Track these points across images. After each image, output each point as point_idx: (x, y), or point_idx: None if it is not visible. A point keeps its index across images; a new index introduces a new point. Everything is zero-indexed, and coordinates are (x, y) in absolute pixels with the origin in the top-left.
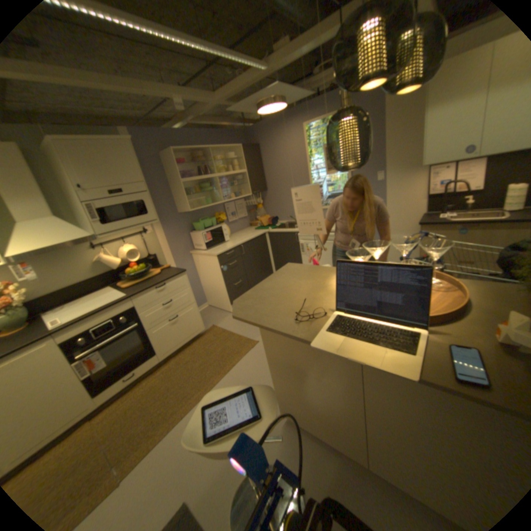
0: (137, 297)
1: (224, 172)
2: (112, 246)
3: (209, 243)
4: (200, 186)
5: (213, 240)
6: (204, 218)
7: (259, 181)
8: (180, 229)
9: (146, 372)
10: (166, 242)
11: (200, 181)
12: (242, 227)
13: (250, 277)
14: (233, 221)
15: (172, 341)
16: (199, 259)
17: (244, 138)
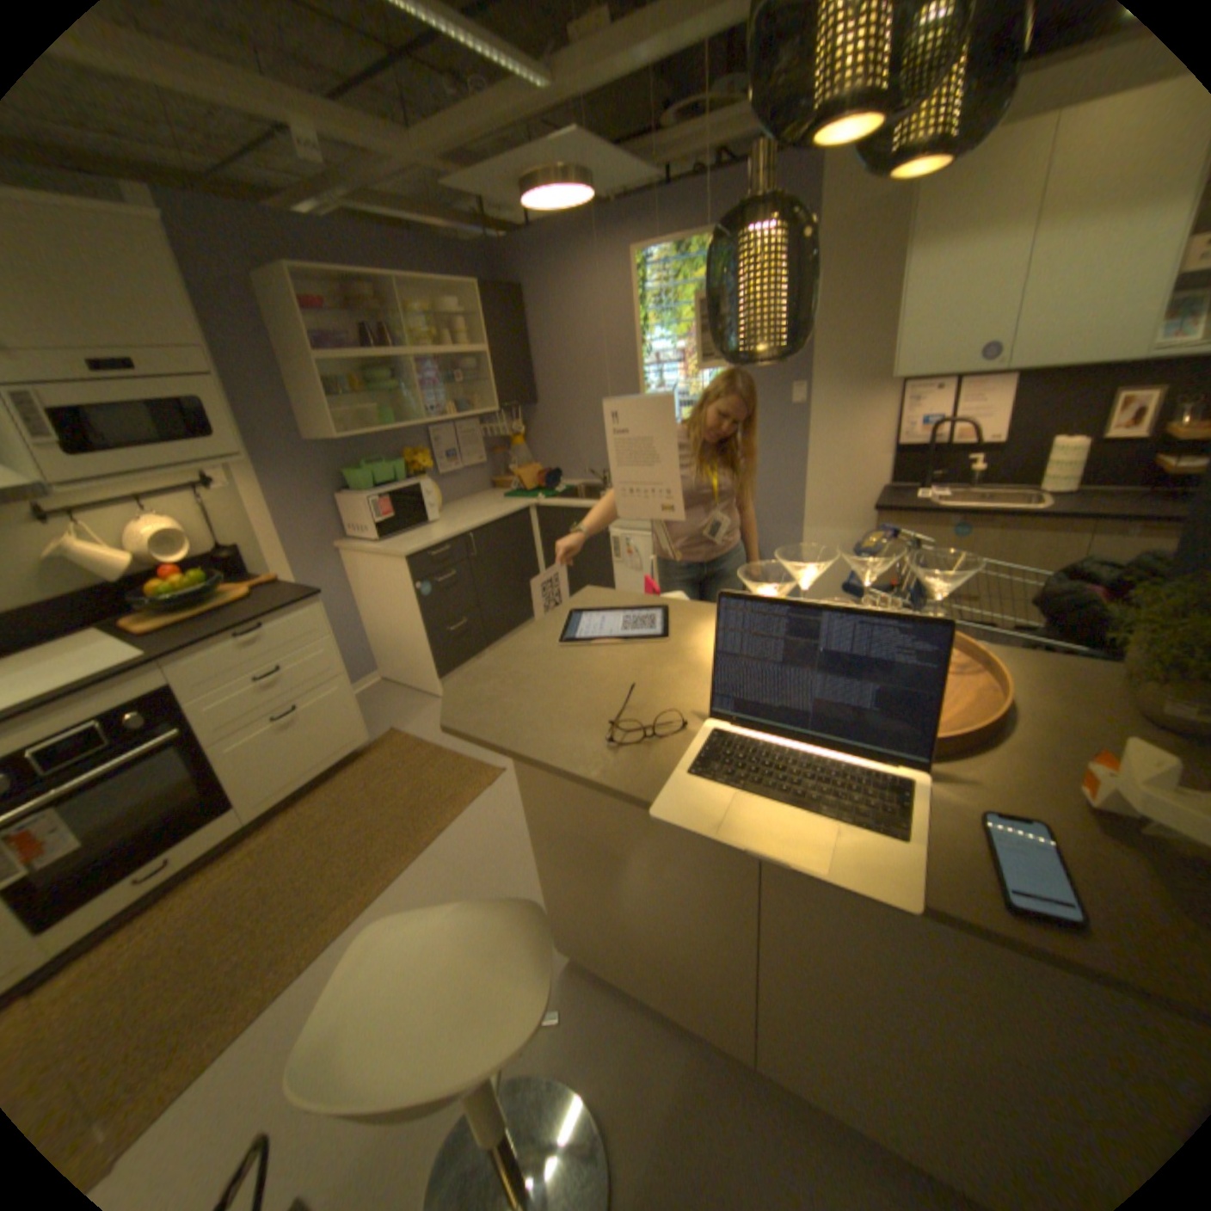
0: (182, 657)
1: (433, 346)
2: (110, 516)
3: (387, 523)
4: (367, 376)
5: (398, 517)
6: (376, 459)
7: (520, 378)
8: (310, 483)
9: (205, 852)
10: (270, 513)
11: (369, 362)
12: (475, 489)
13: (491, 611)
14: (453, 471)
15: (283, 771)
16: (360, 562)
17: (486, 266)
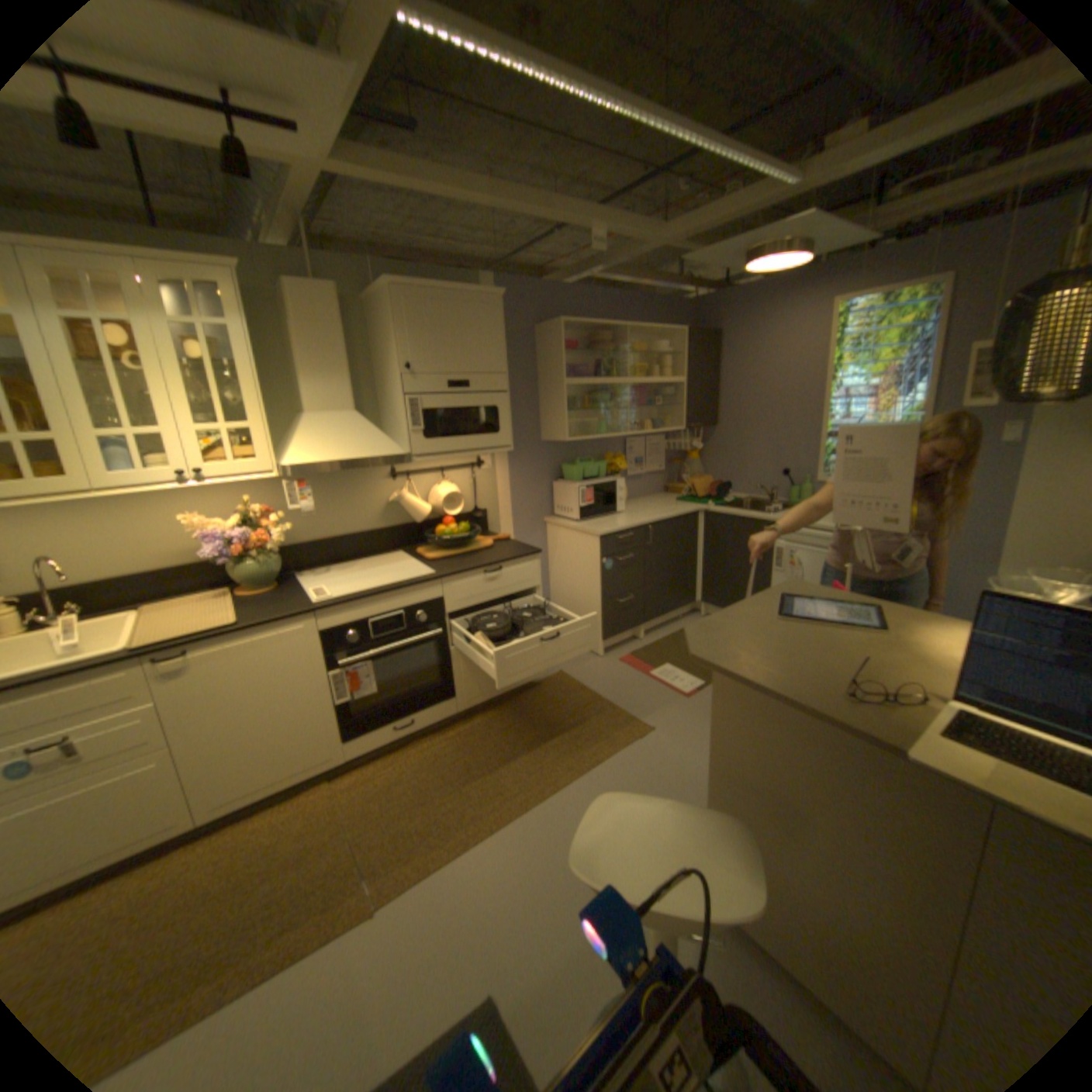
0: (455, 581)
1: (645, 377)
2: (425, 481)
3: (588, 509)
4: (592, 398)
5: (596, 506)
6: (586, 460)
7: (707, 405)
8: (539, 473)
9: (434, 725)
10: (510, 492)
11: (595, 388)
12: (651, 492)
13: (652, 594)
14: (637, 476)
15: (490, 681)
16: (561, 537)
17: (692, 317)
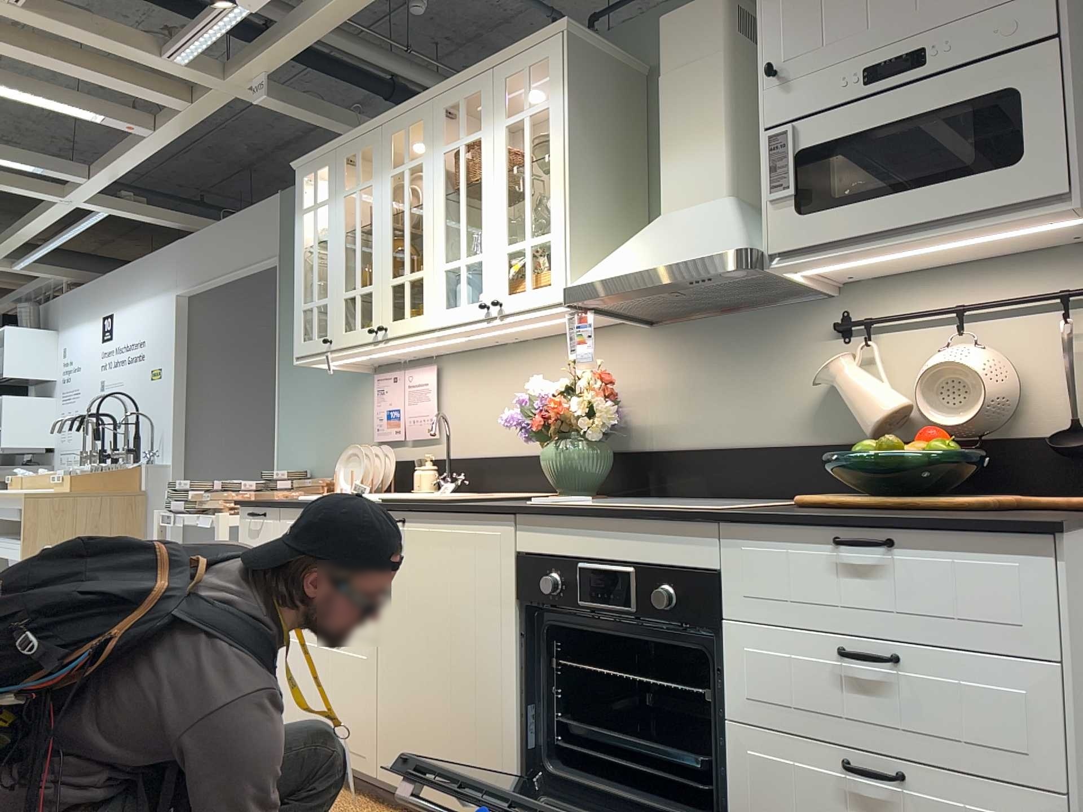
0: (751, 534)
1: None
2: (919, 339)
3: None
4: None
5: None
6: None
7: None
8: None
9: None
10: None
11: None
12: None
13: None
14: None
15: None
16: None
17: None
